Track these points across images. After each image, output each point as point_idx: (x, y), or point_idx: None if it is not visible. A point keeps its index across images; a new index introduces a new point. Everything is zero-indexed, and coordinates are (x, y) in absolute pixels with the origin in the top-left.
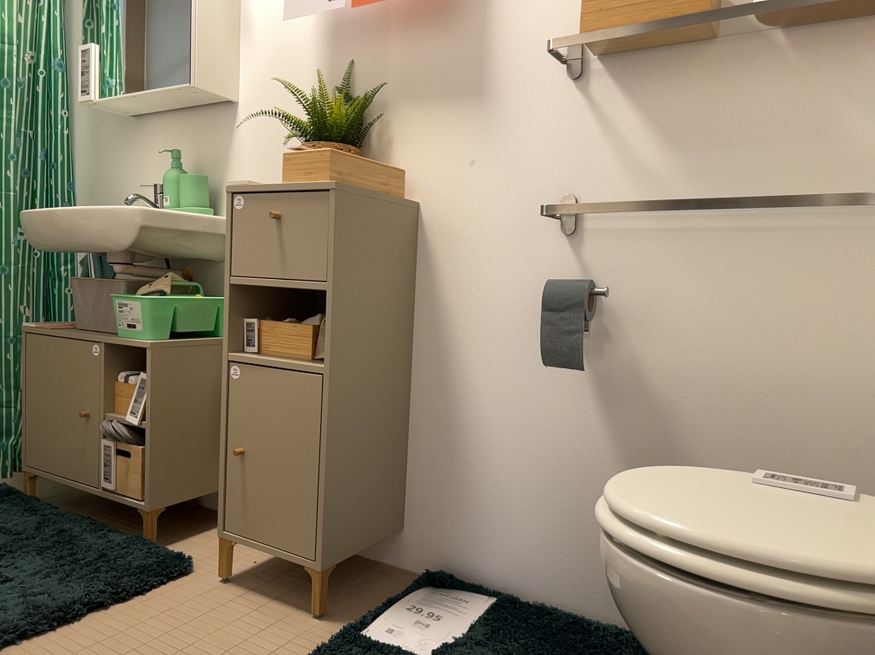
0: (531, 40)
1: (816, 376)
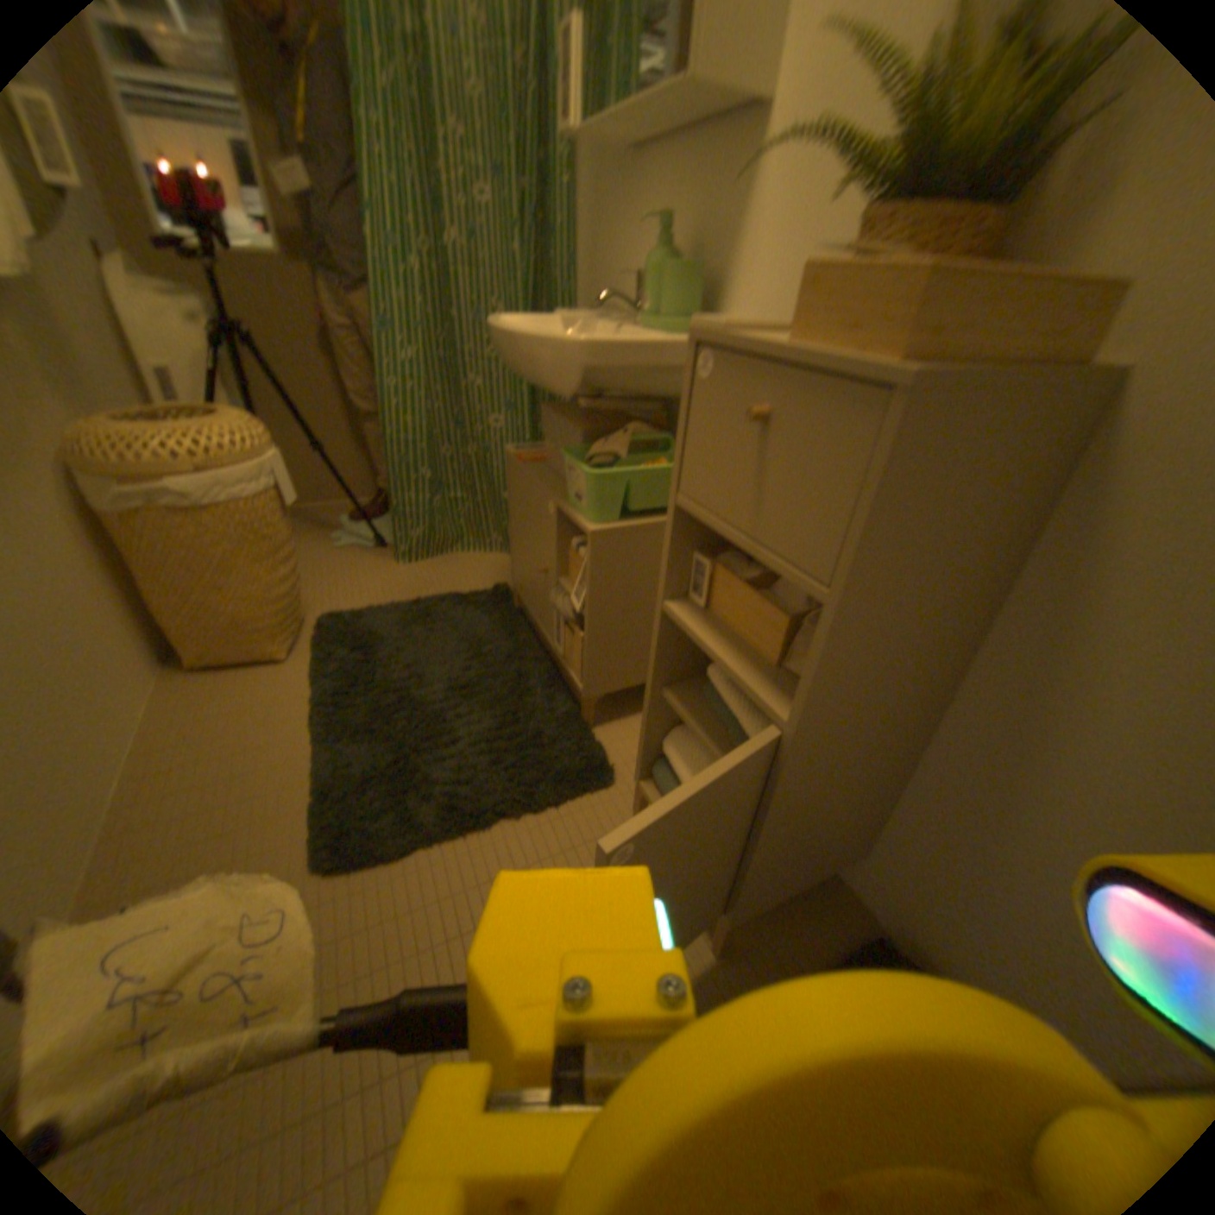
0: None
1: None
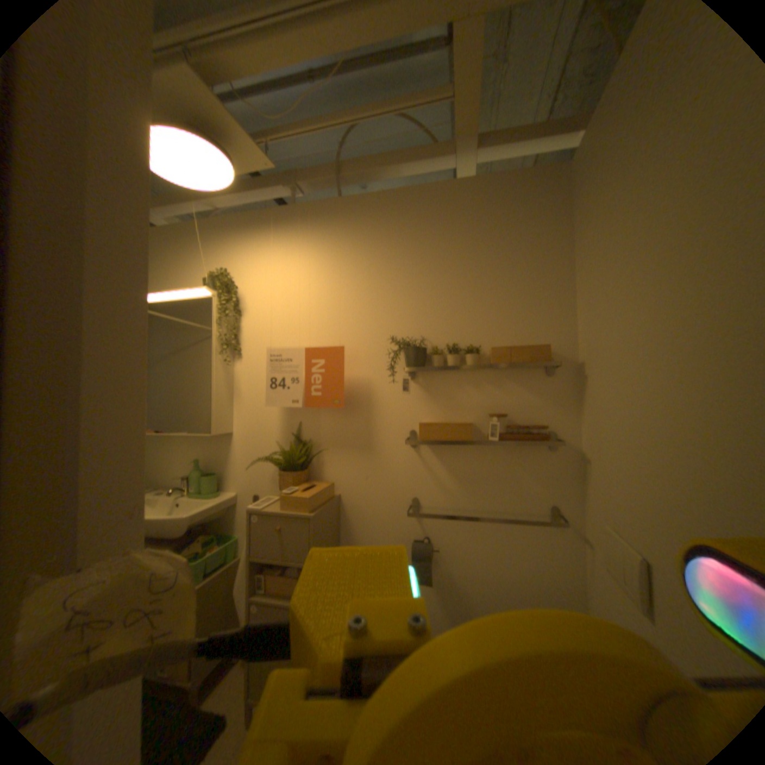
0: (393, 424)
1: (527, 583)
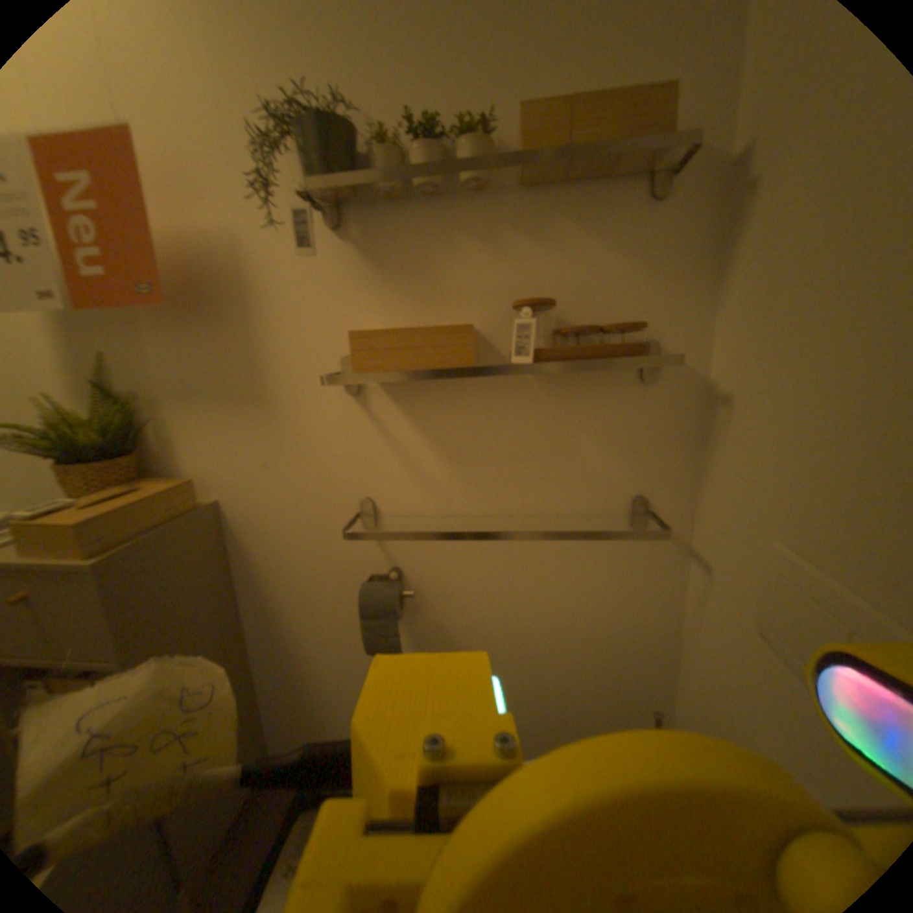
0: (304, 345)
1: (579, 630)
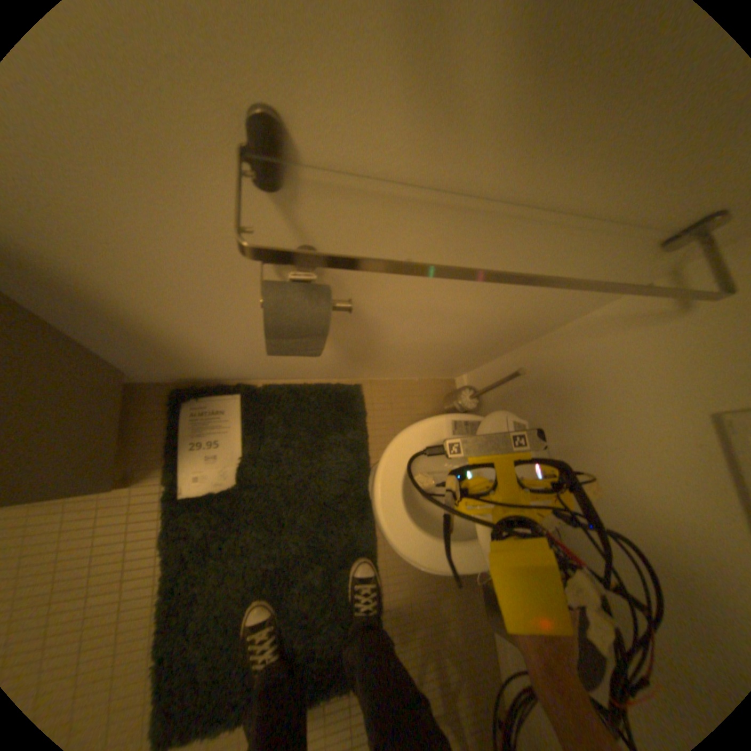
0: None
1: (498, 313)
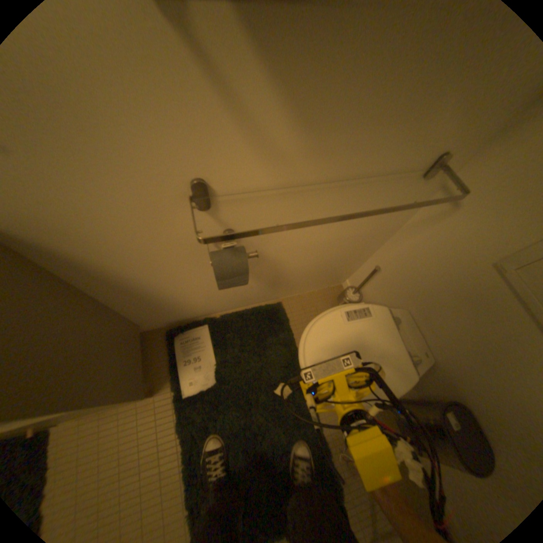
0: None
1: (348, 236)
